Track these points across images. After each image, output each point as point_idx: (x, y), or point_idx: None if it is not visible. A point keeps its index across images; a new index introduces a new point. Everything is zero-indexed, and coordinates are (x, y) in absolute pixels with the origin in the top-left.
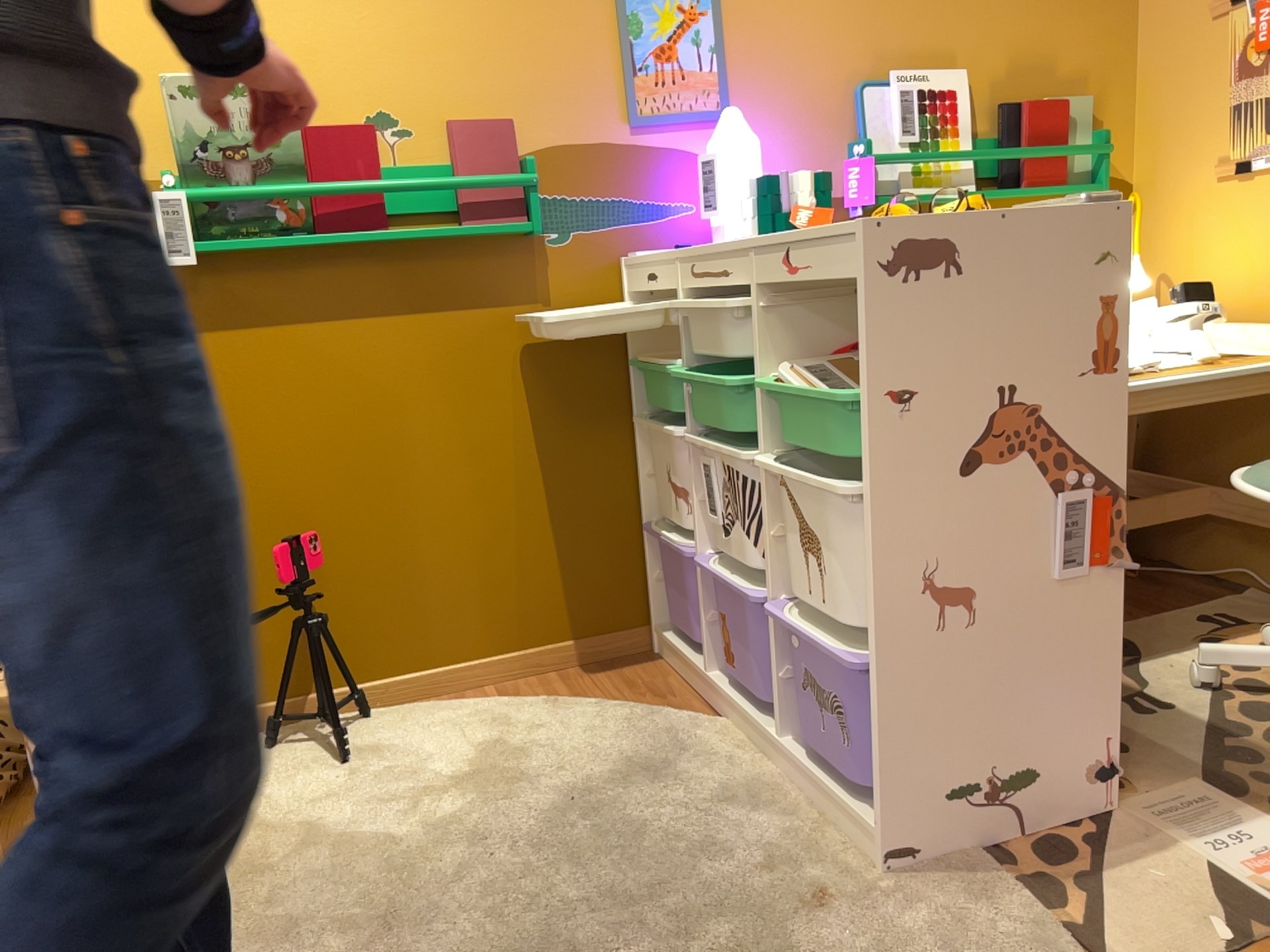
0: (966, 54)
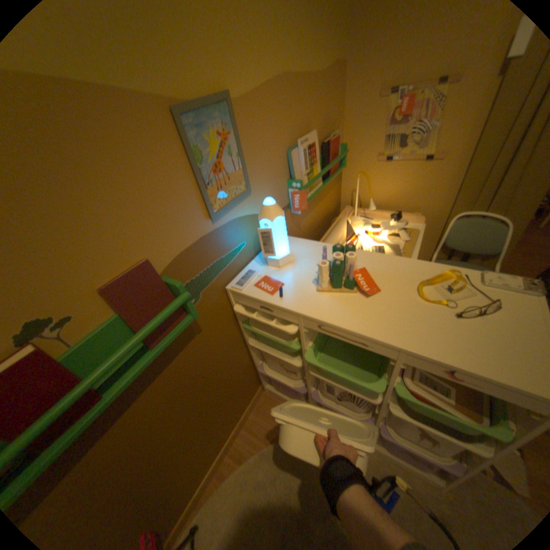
0: (313, 121)
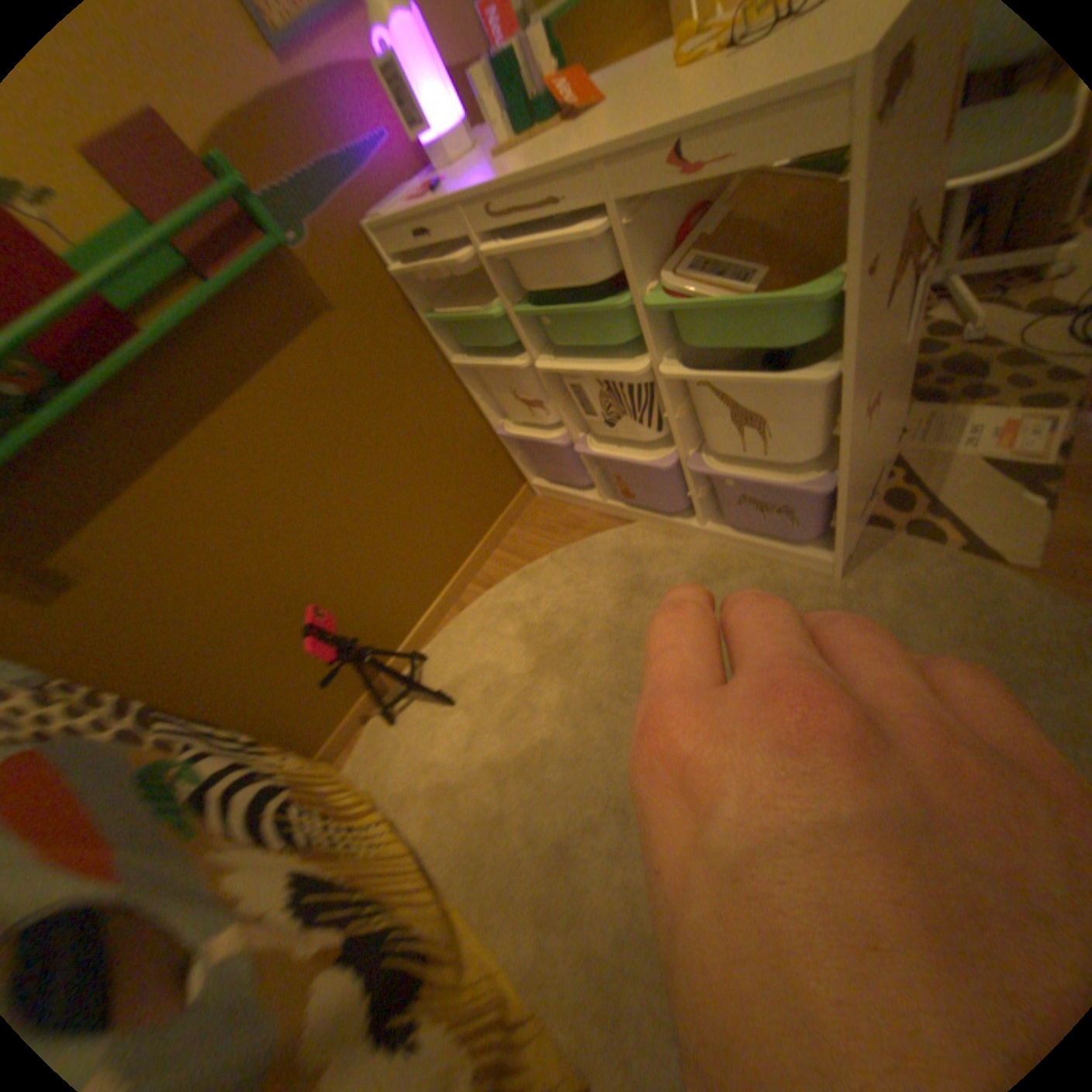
0: None
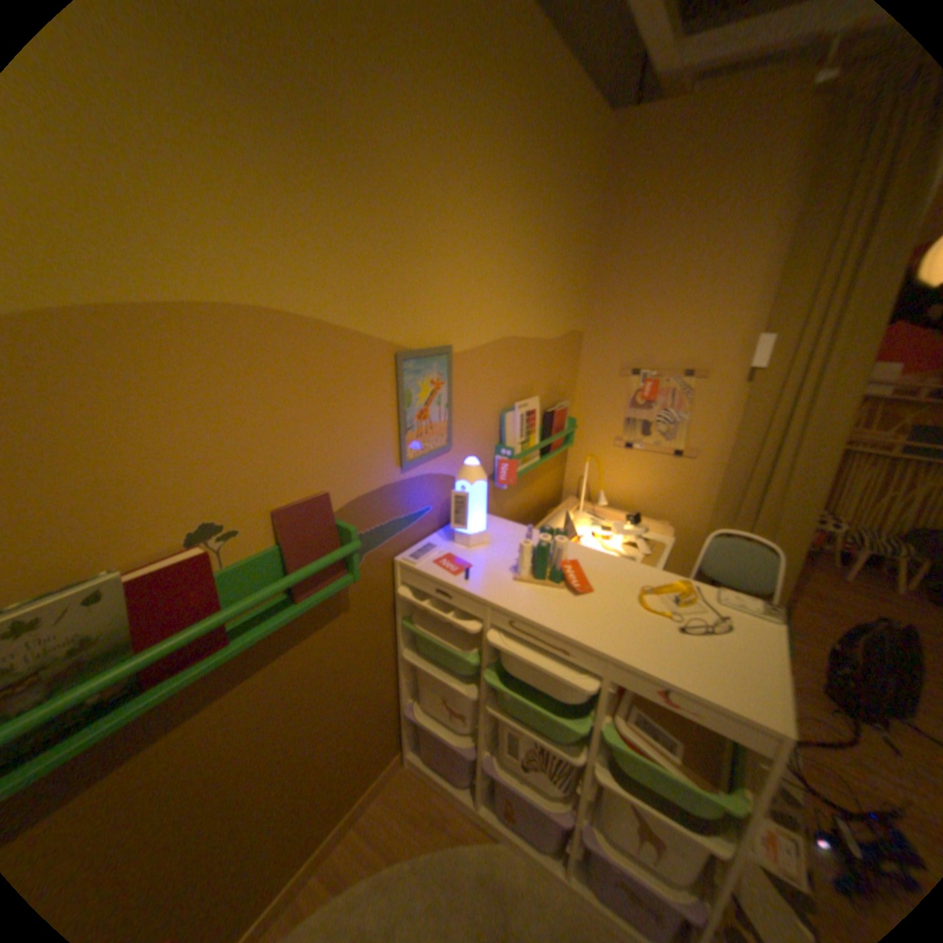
0: (537, 386)
